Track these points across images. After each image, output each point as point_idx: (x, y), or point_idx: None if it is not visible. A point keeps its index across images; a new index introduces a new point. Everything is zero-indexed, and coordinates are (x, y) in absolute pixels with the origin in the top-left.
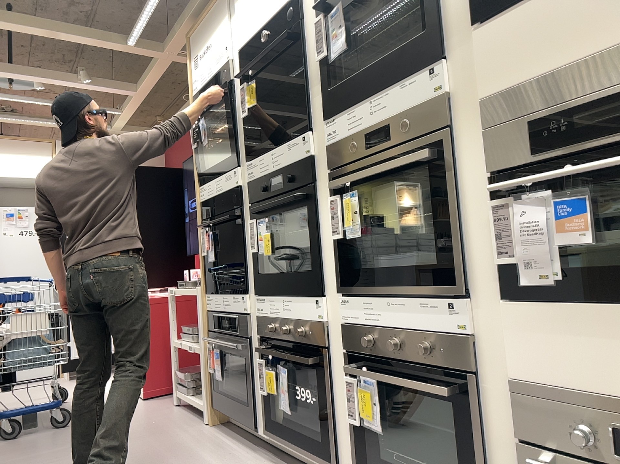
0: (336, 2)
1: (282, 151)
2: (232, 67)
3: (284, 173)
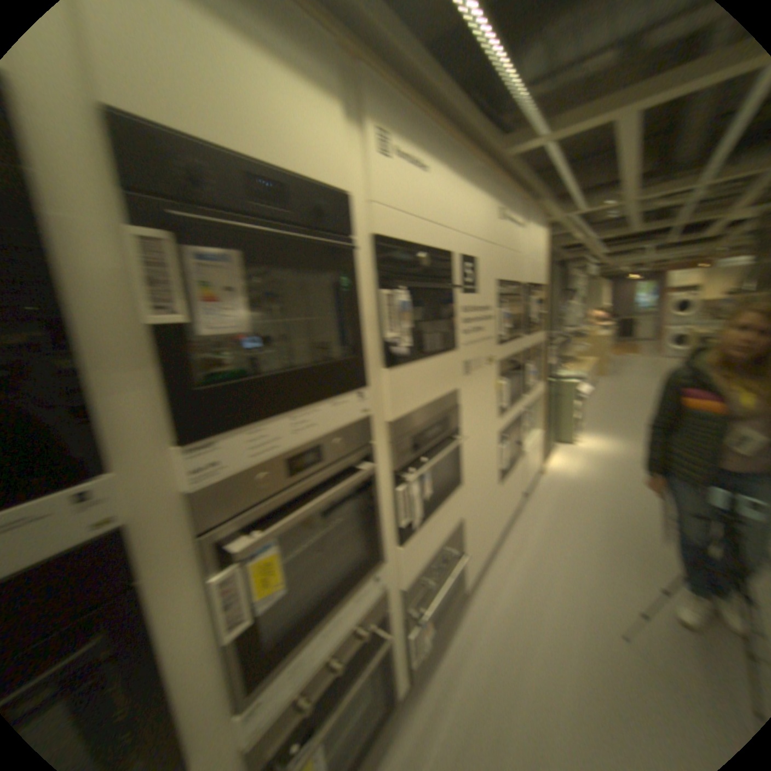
0: (225, 239)
1: None
2: None
3: None
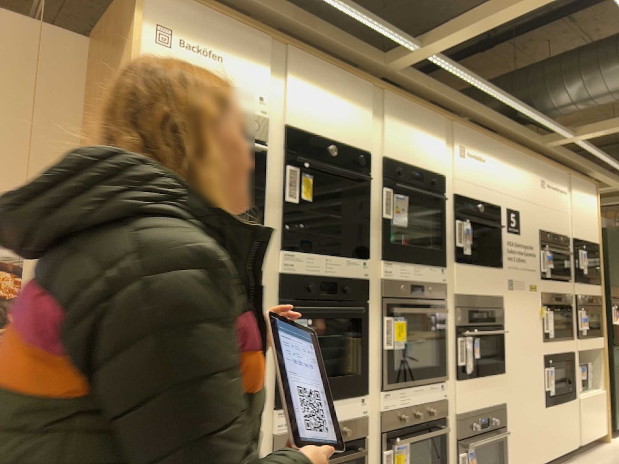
0: (398, 193)
1: (341, 263)
2: (270, 131)
3: (340, 282)
